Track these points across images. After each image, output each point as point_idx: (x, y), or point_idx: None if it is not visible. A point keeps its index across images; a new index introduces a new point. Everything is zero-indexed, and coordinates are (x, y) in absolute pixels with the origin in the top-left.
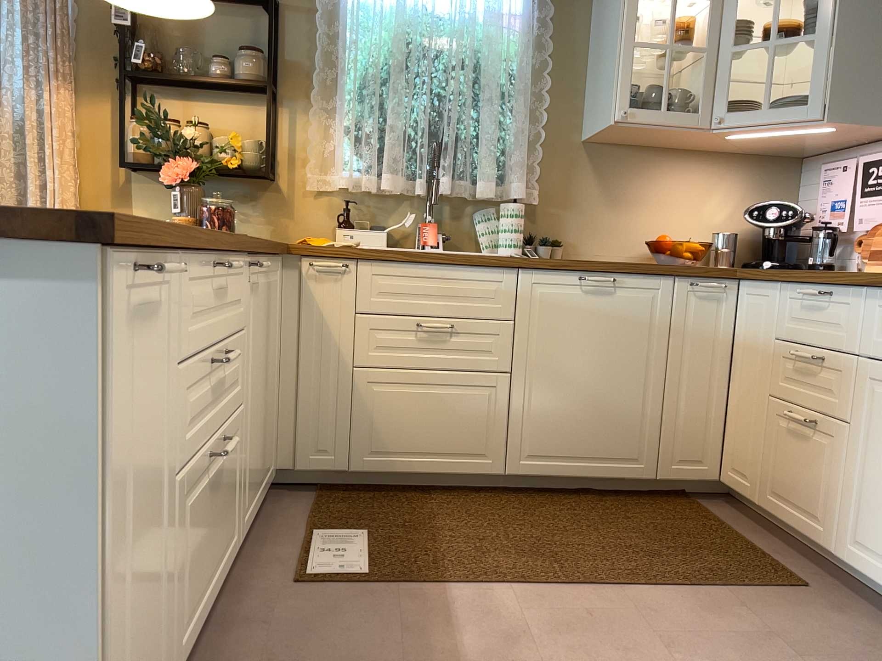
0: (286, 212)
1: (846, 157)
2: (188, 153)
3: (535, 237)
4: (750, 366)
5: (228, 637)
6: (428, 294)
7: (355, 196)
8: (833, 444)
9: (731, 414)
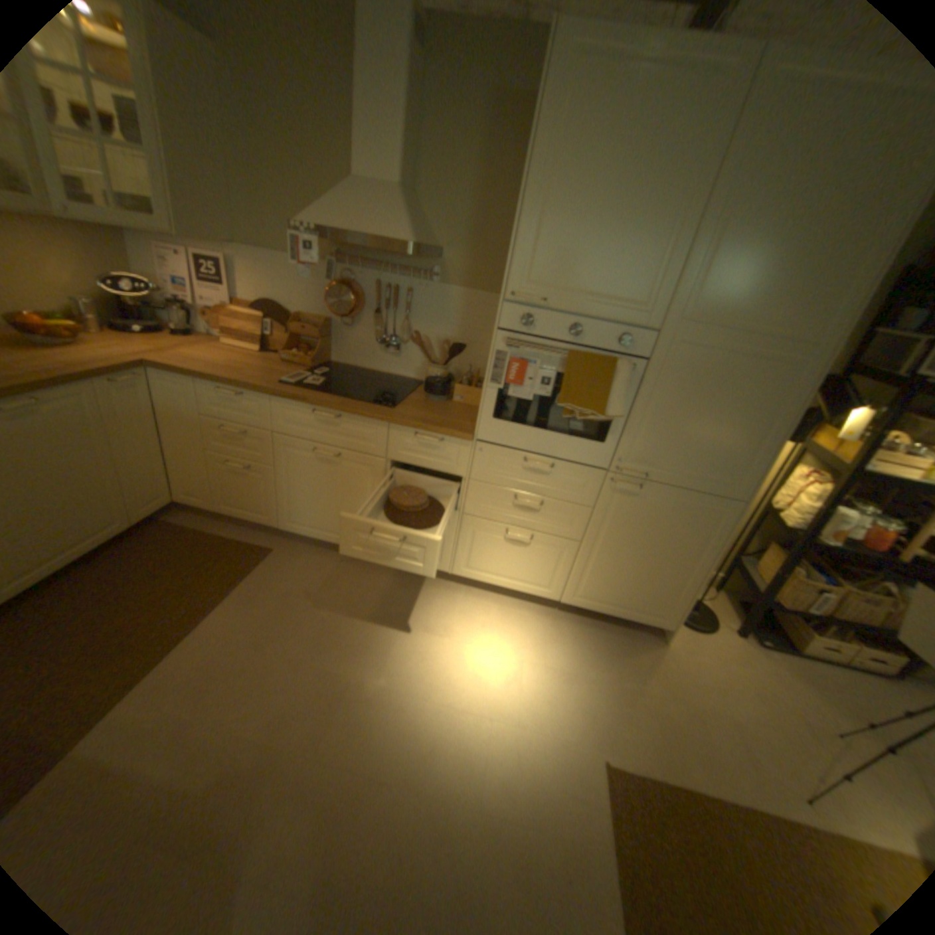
0: None
1: (168, 240)
2: None
3: None
4: (177, 432)
5: None
6: None
7: None
8: (263, 477)
9: (167, 461)
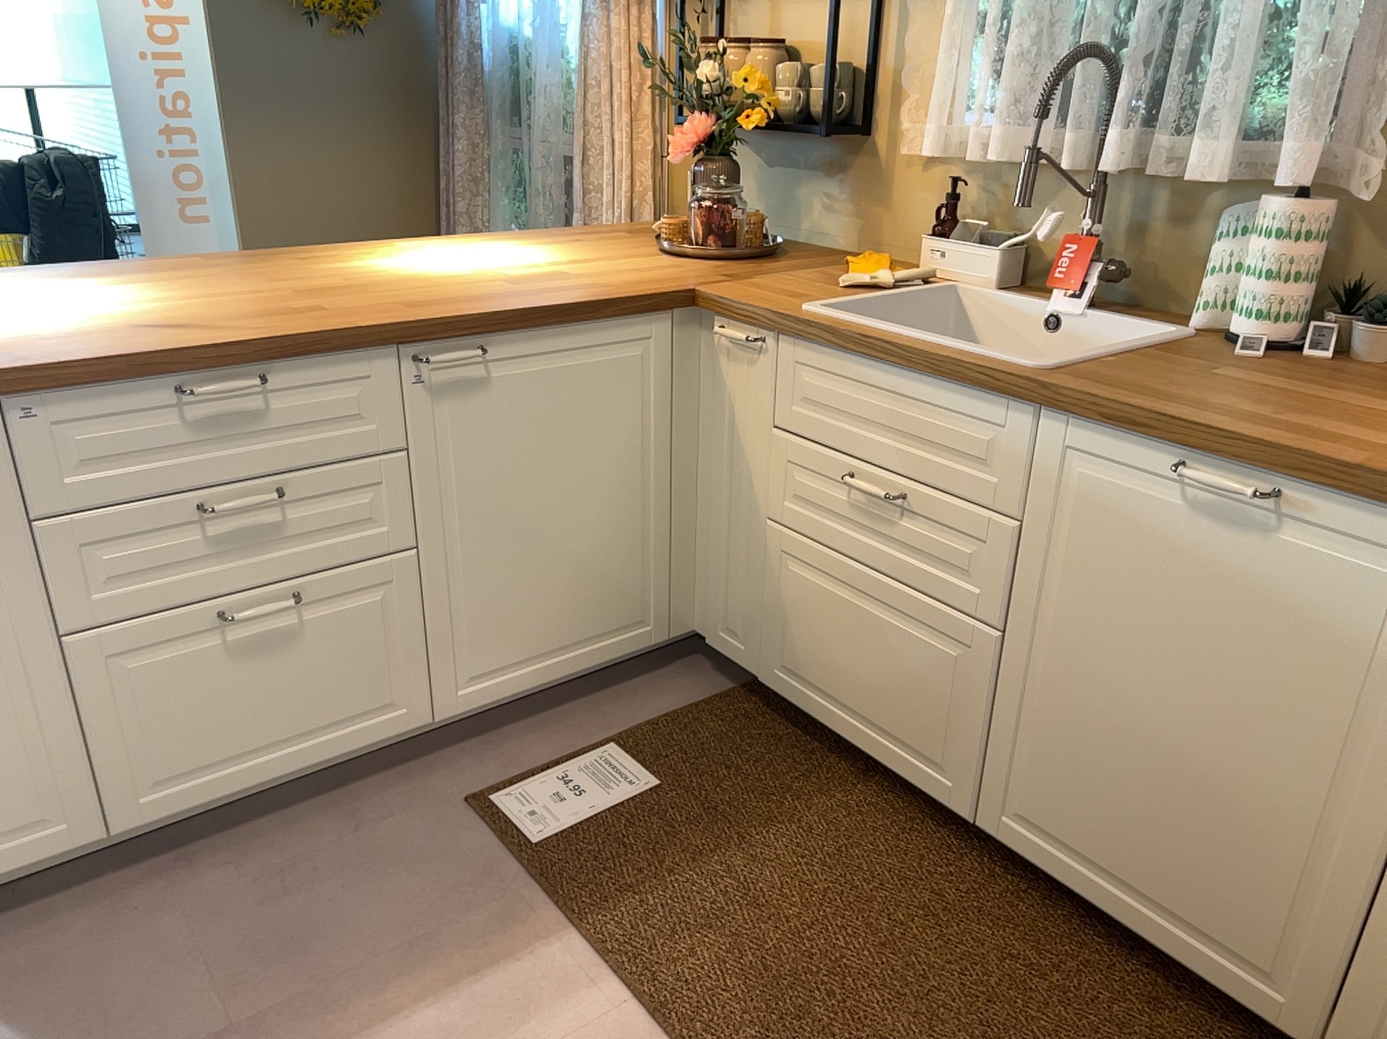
0: (877, 198)
1: None
2: (701, 107)
3: (1375, 295)
4: None
5: (325, 816)
6: (874, 422)
7: (981, 169)
8: None
9: None
